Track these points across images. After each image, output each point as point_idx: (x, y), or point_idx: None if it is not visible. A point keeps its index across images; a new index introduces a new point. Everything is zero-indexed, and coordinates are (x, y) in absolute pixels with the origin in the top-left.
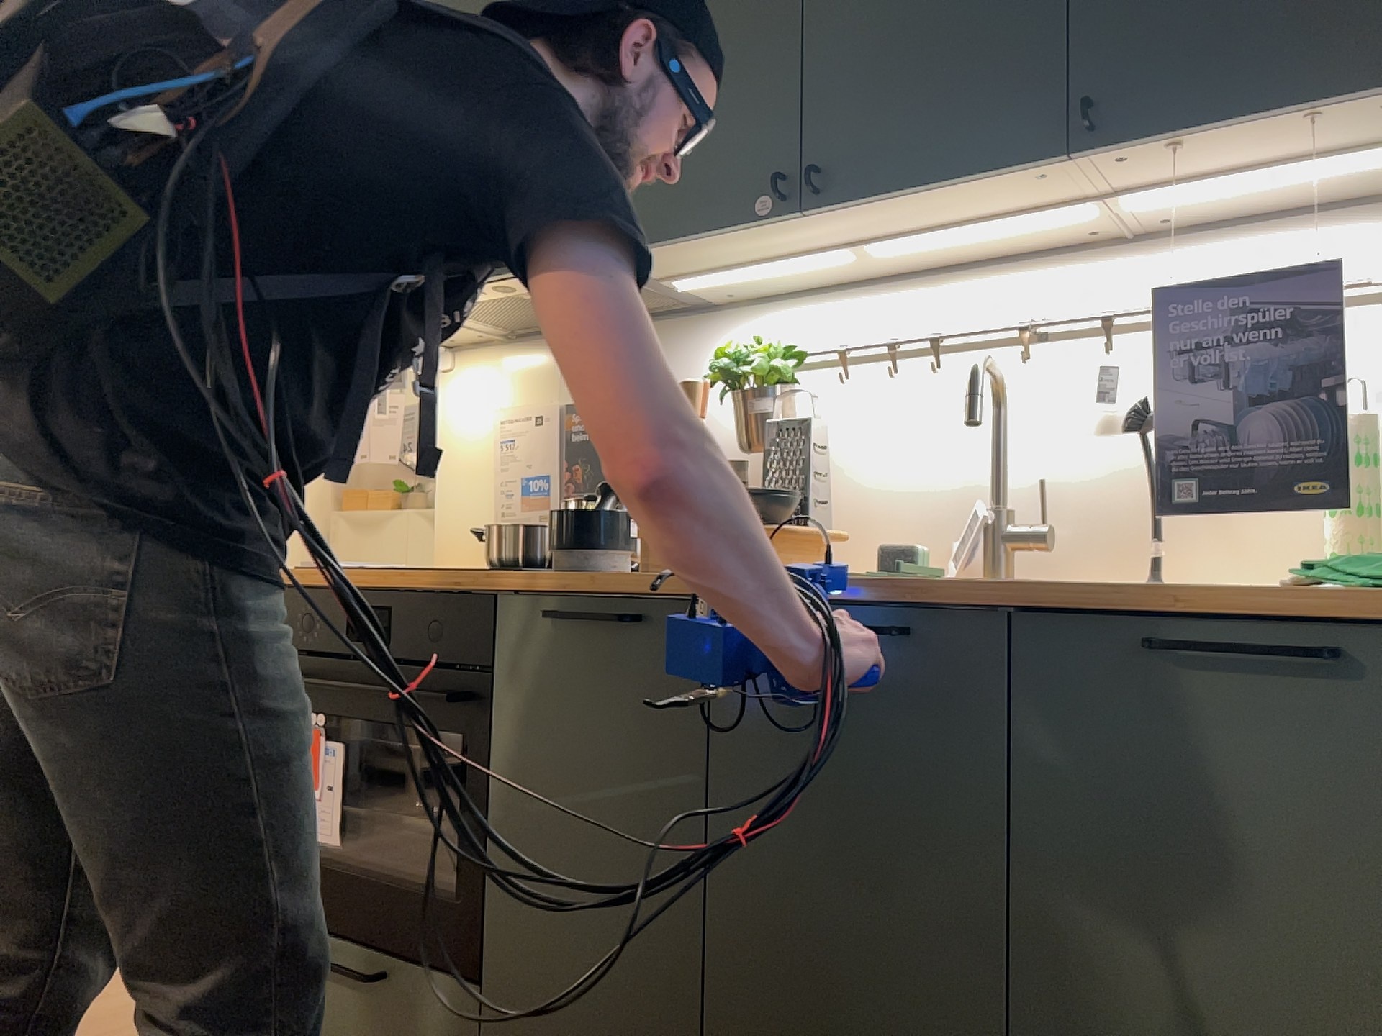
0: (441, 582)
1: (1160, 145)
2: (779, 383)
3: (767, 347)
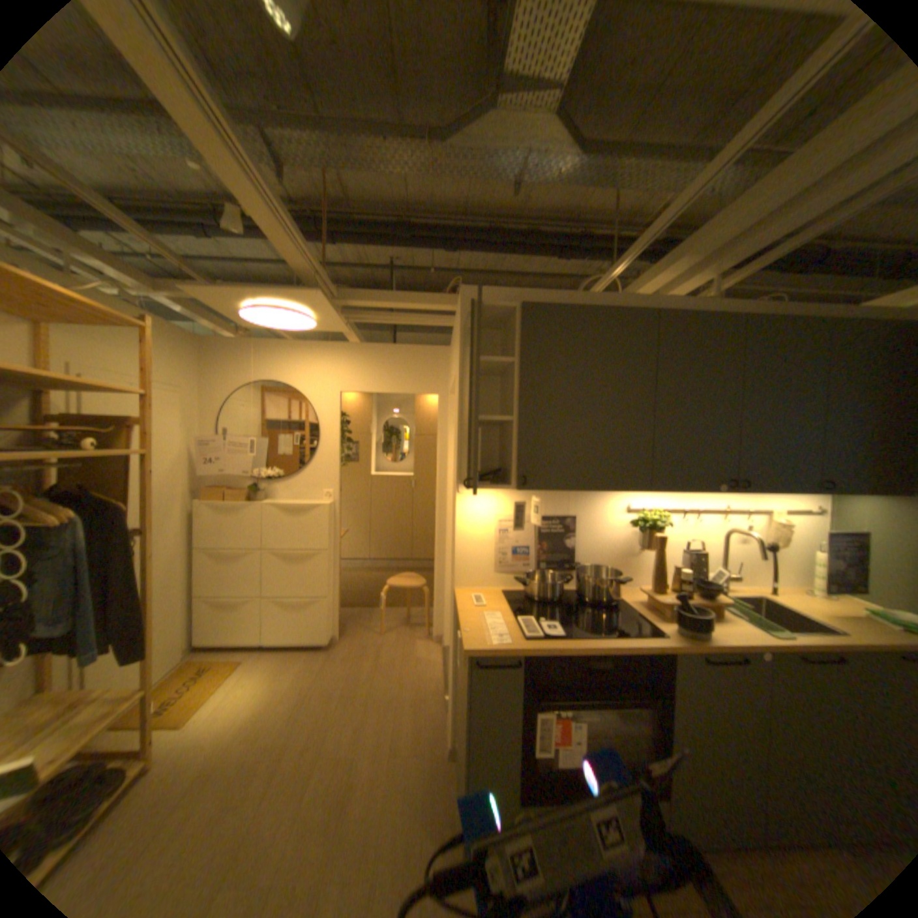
0: (641, 649)
1: (836, 494)
2: (660, 526)
3: (665, 516)
